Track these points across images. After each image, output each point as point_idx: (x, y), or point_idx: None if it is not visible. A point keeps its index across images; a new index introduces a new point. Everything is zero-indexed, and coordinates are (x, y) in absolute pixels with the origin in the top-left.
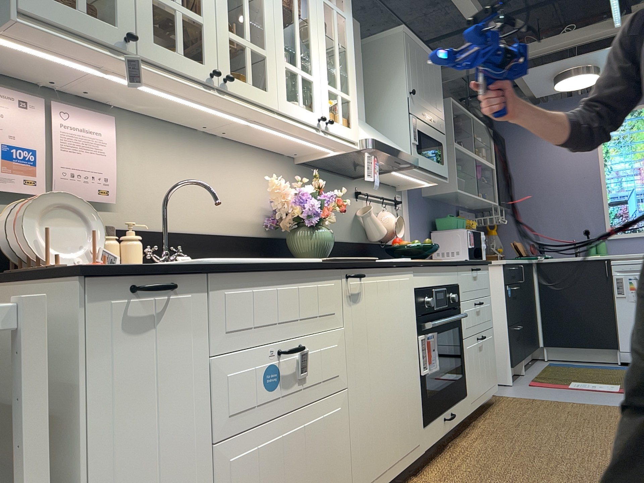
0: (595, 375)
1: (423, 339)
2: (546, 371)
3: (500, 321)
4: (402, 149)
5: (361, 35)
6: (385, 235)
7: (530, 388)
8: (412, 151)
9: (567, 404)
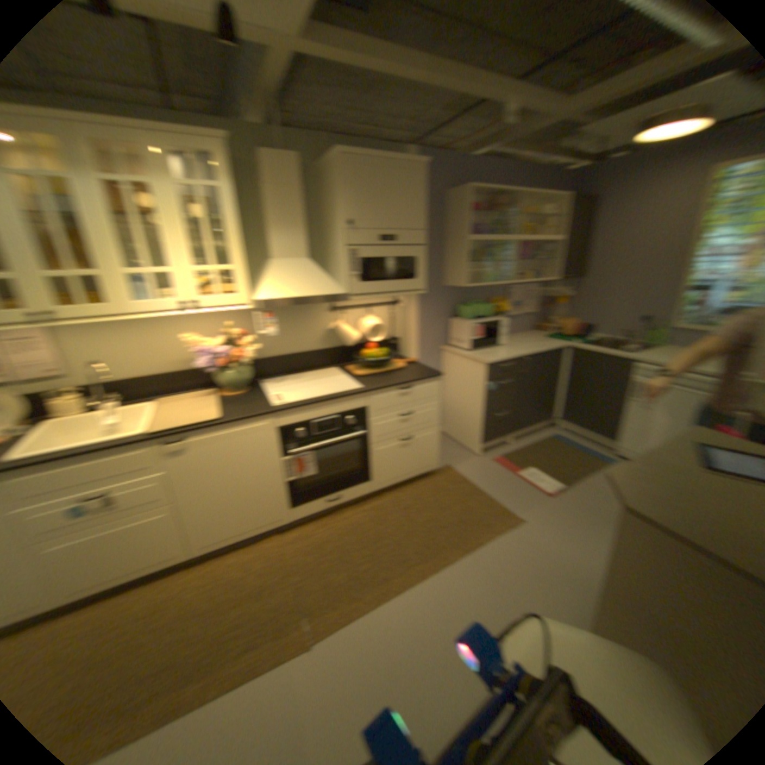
0: (563, 466)
1: (284, 461)
2: (533, 446)
3: (476, 409)
4: (323, 289)
5: (295, 164)
6: (365, 337)
7: (484, 466)
8: (343, 285)
9: (476, 498)
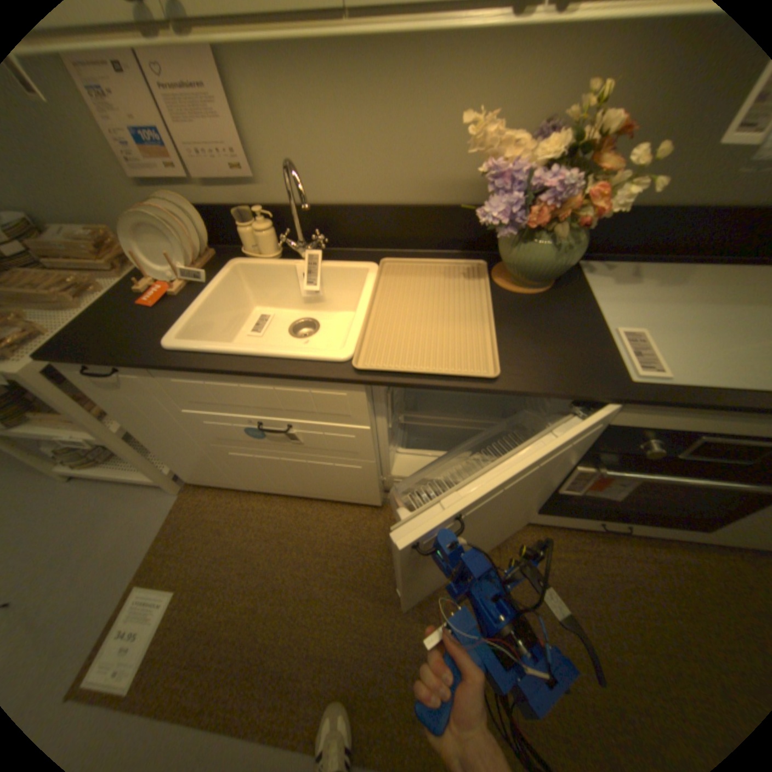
0: None
1: (589, 472)
2: None
3: None
4: None
5: None
6: None
7: None
8: None
9: None
